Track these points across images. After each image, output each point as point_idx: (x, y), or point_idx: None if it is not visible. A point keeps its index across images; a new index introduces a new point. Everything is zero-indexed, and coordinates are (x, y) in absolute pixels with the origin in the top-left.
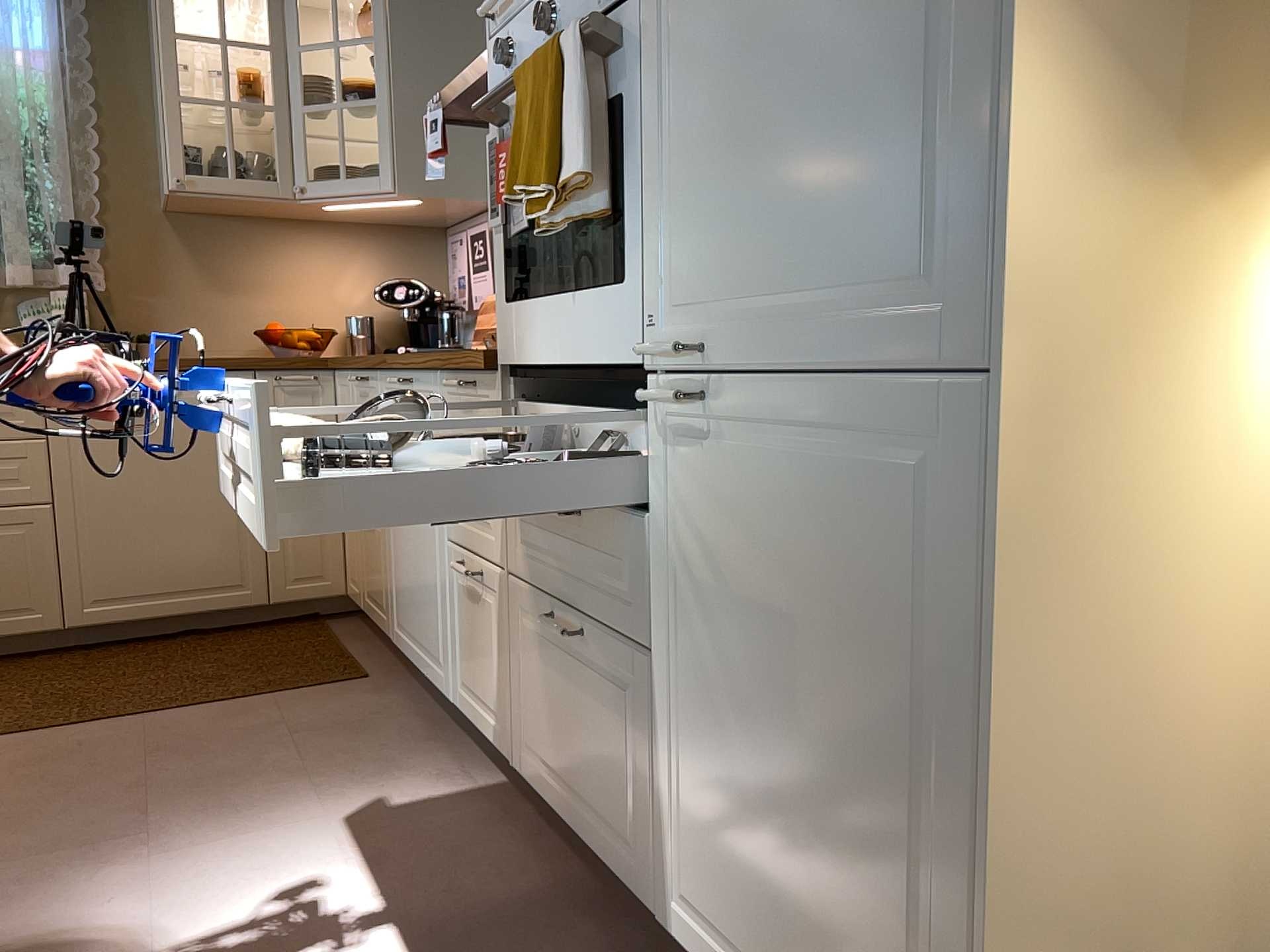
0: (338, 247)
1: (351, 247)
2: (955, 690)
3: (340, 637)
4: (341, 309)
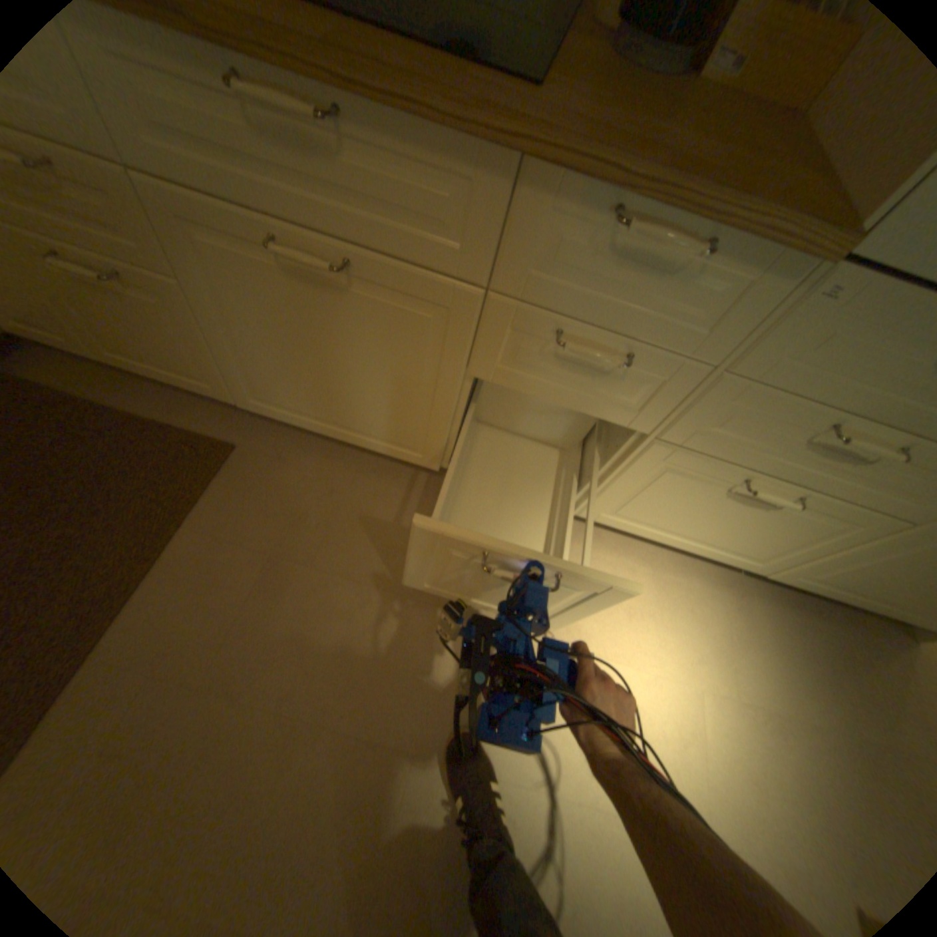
0: None
1: None
2: None
3: (77, 392)
4: None
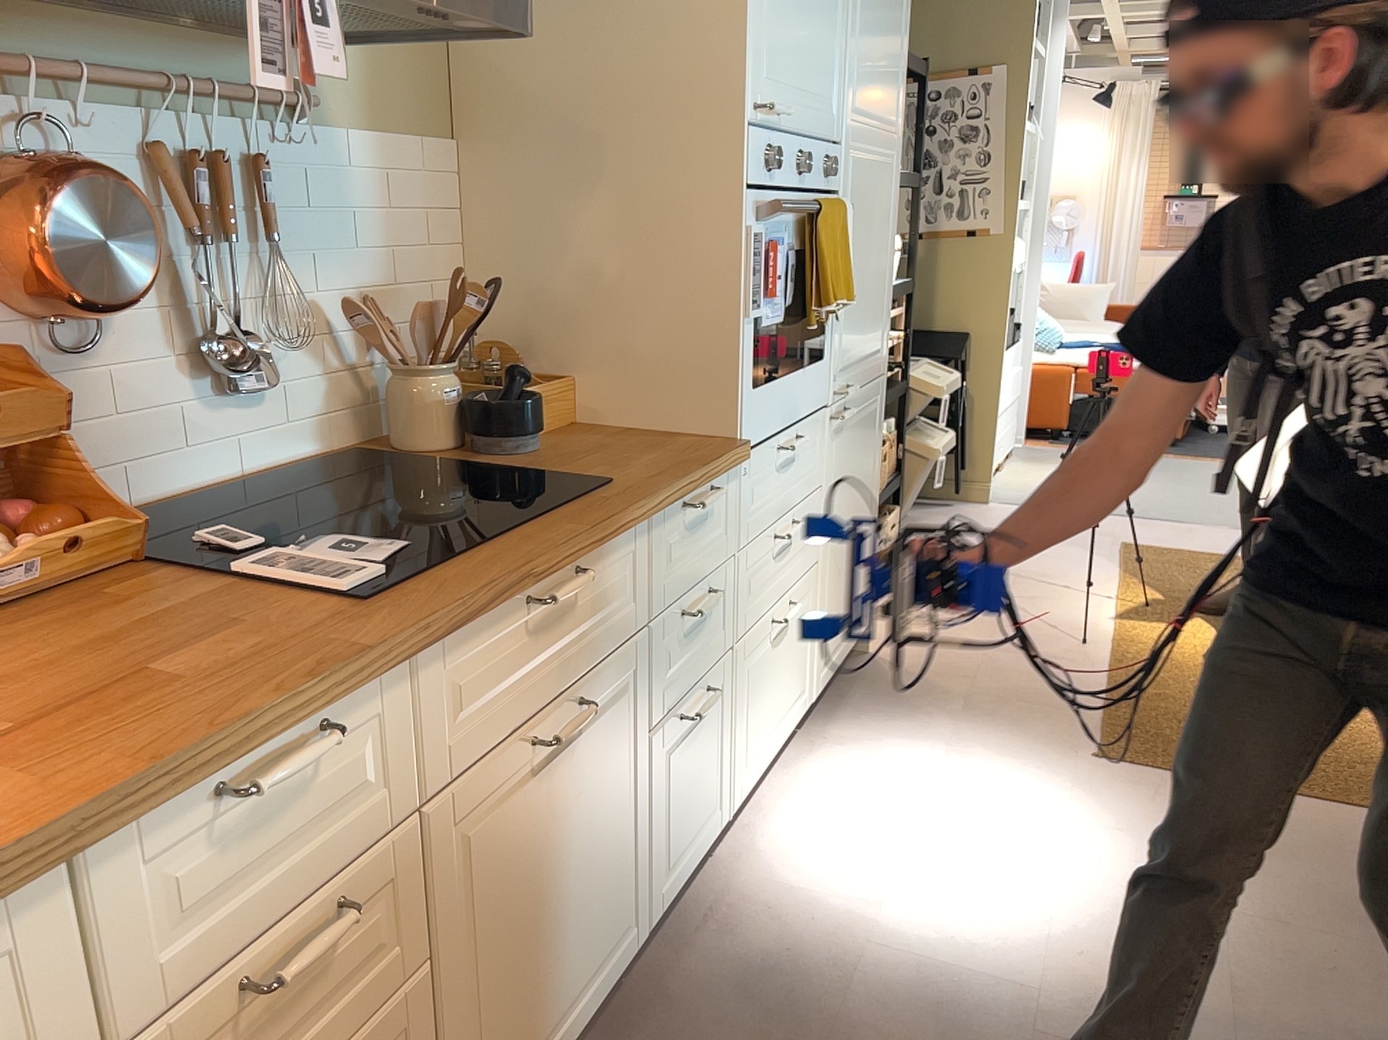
0: None
1: None
2: (873, 467)
3: None
4: None
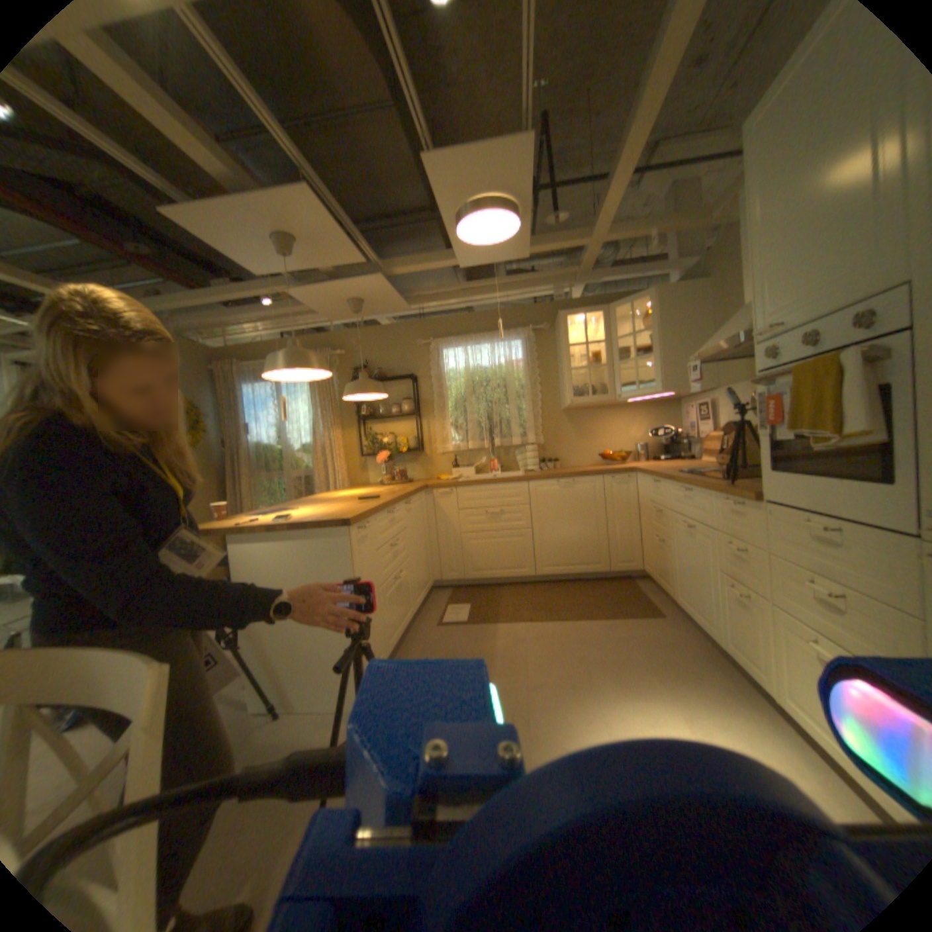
0: (629, 415)
1: (635, 414)
2: None
3: (643, 591)
4: (631, 441)
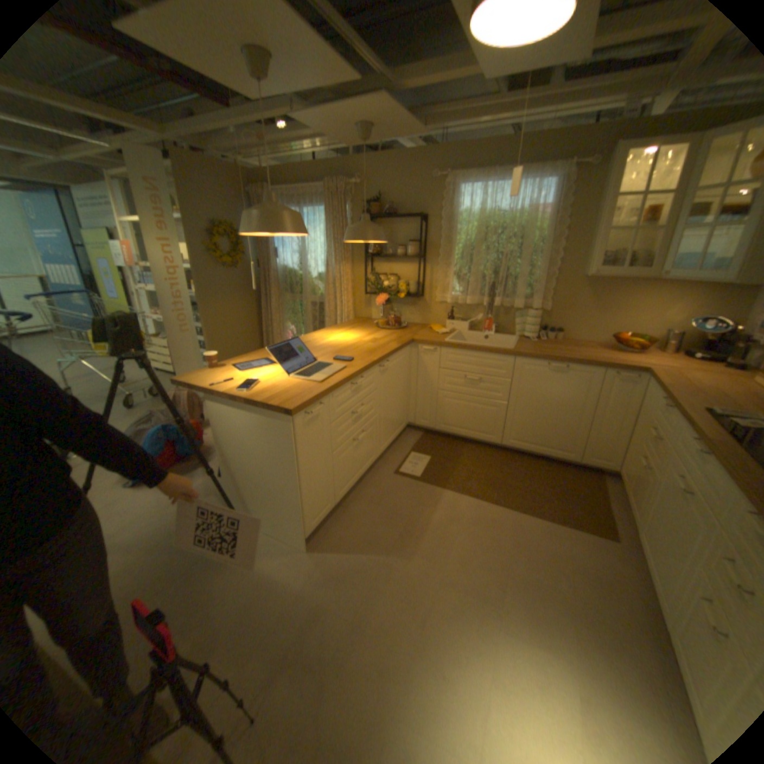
0: (677, 291)
1: (686, 292)
2: None
3: (611, 496)
4: (666, 324)
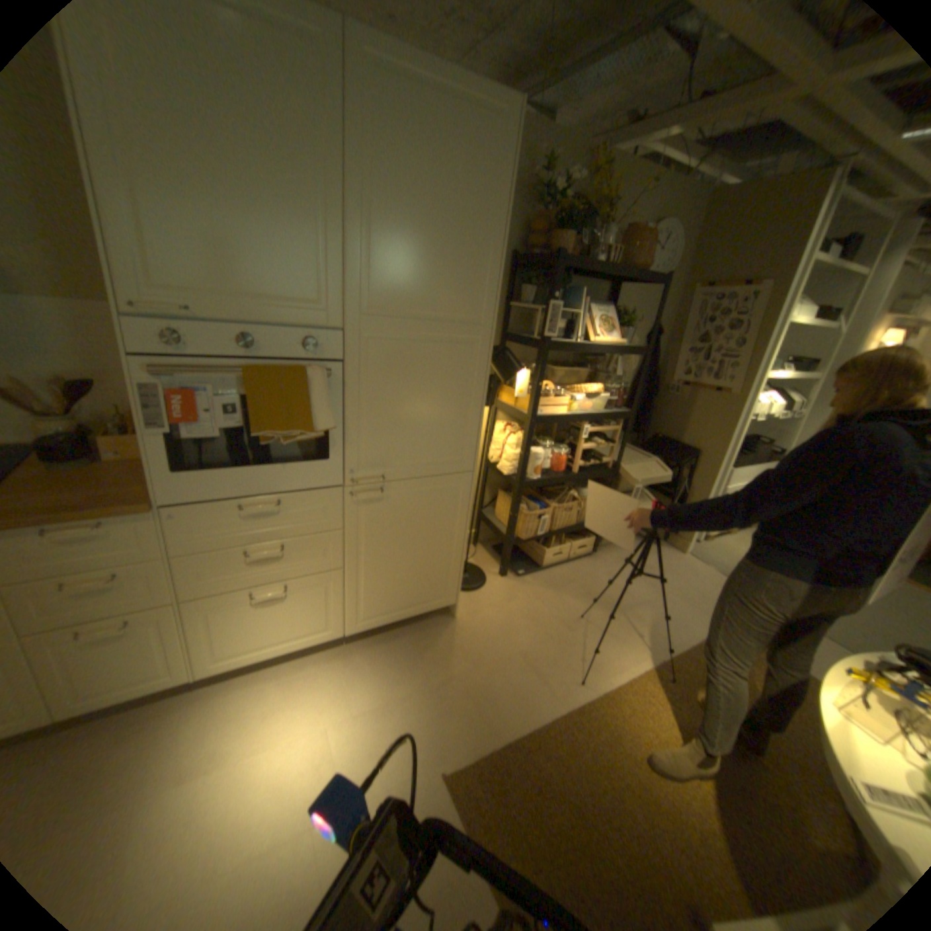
0: None
1: None
2: (454, 523)
3: None
4: None
